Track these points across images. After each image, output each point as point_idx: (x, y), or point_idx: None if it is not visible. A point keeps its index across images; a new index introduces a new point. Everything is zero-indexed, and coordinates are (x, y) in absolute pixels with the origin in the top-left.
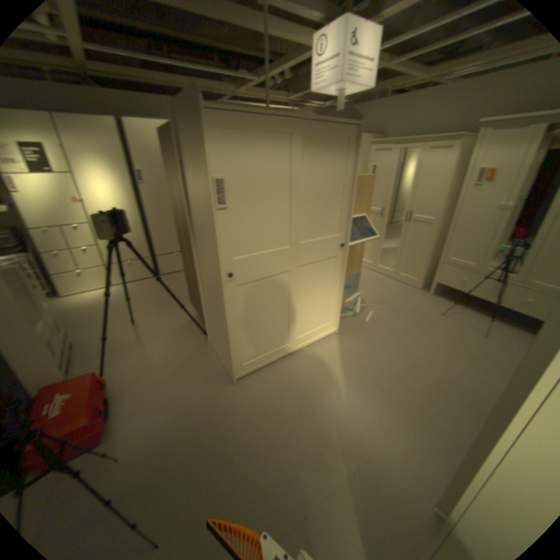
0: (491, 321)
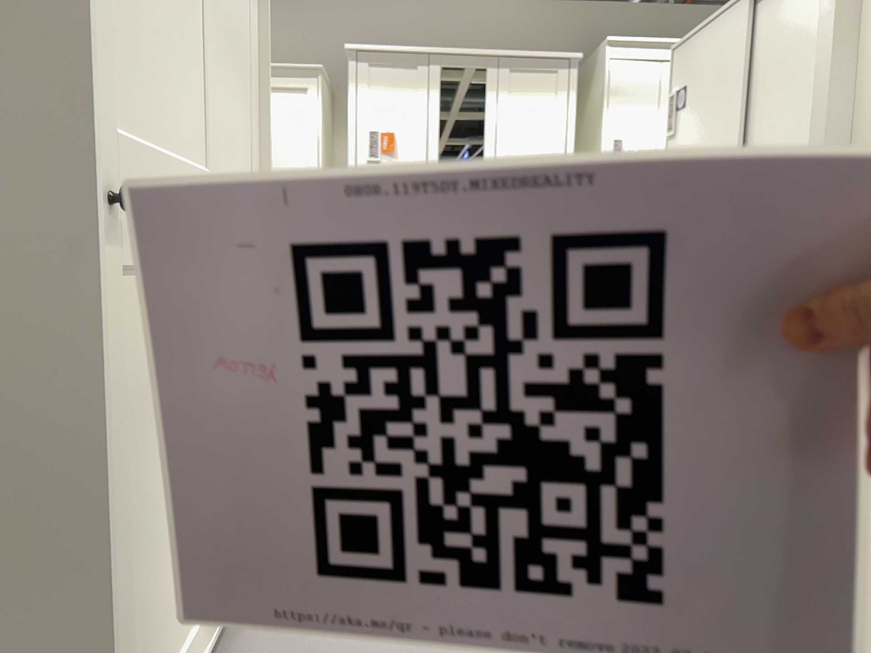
0: None
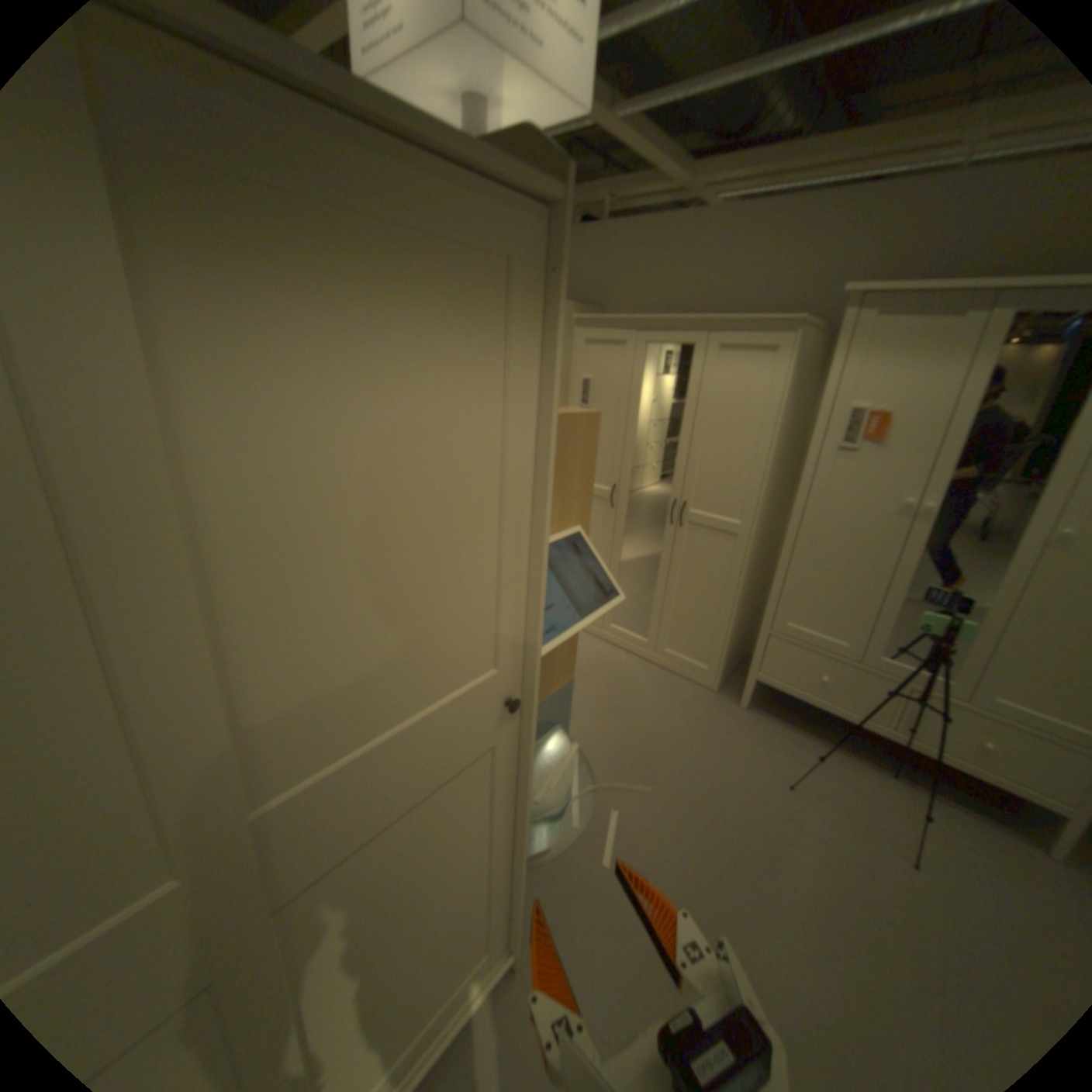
0: (895, 787)
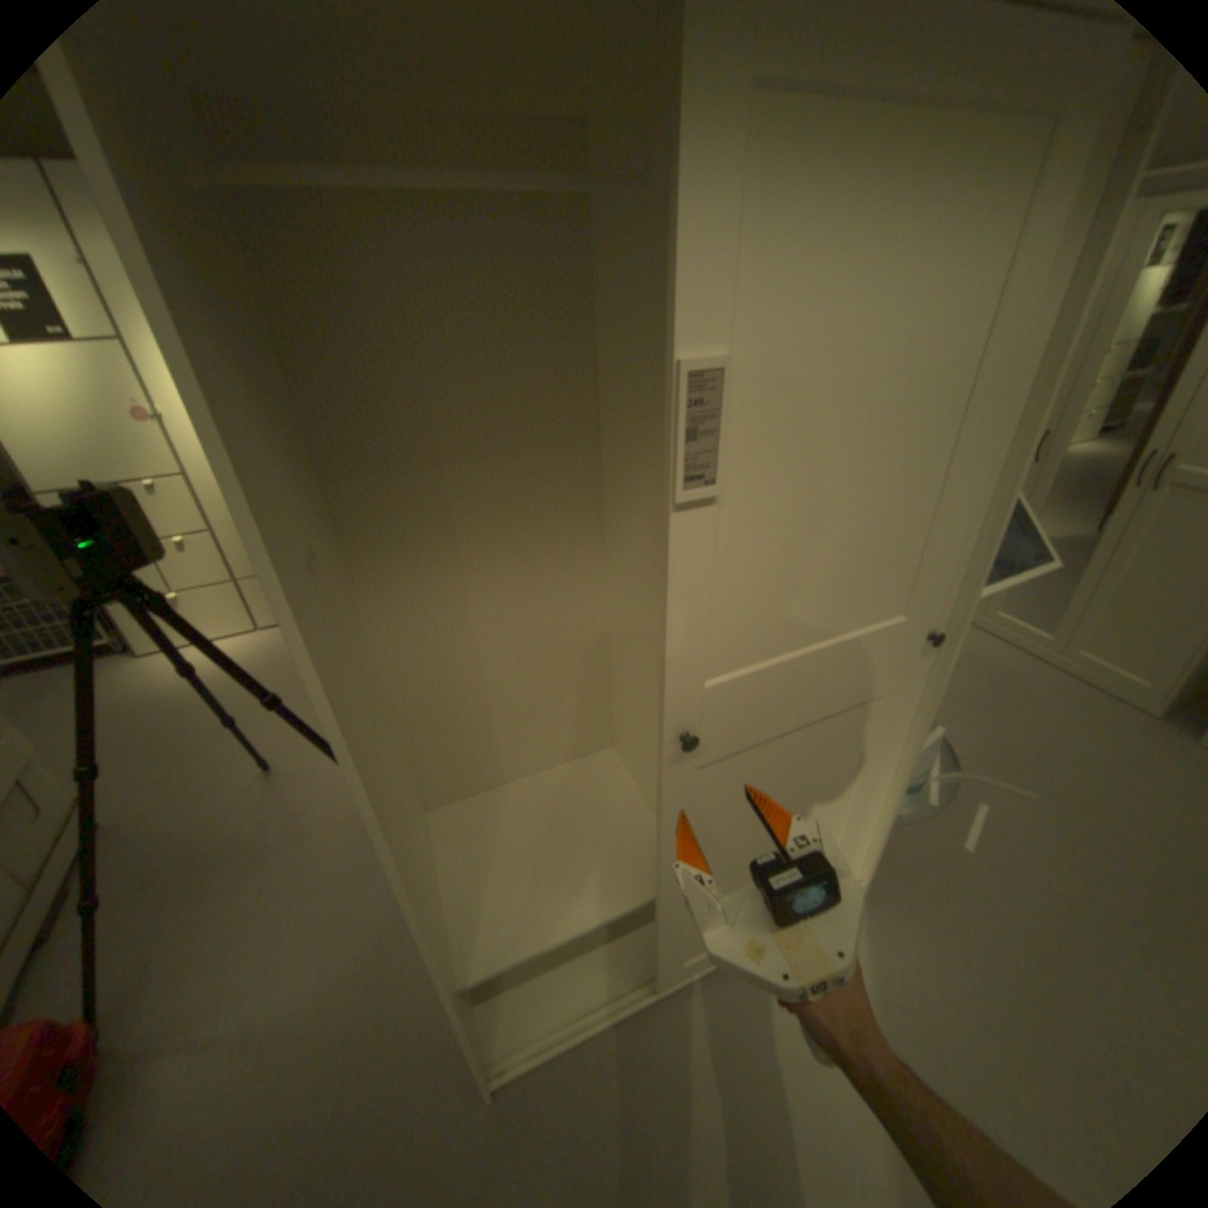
0: None
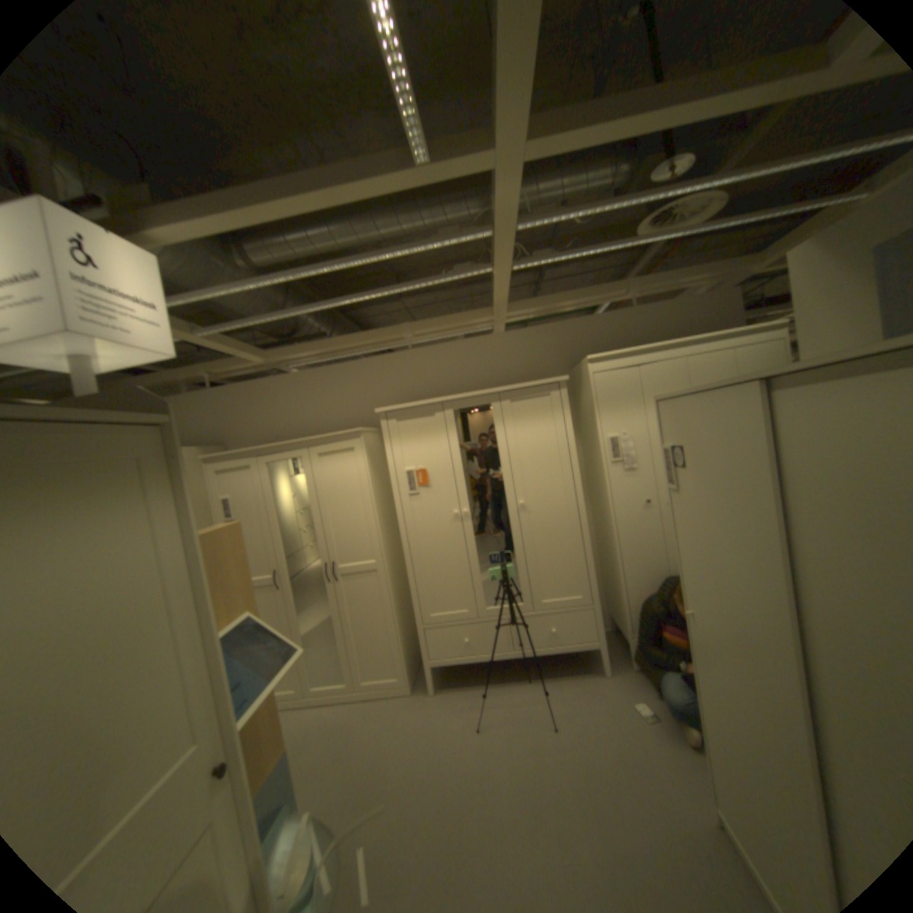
0: (531, 689)
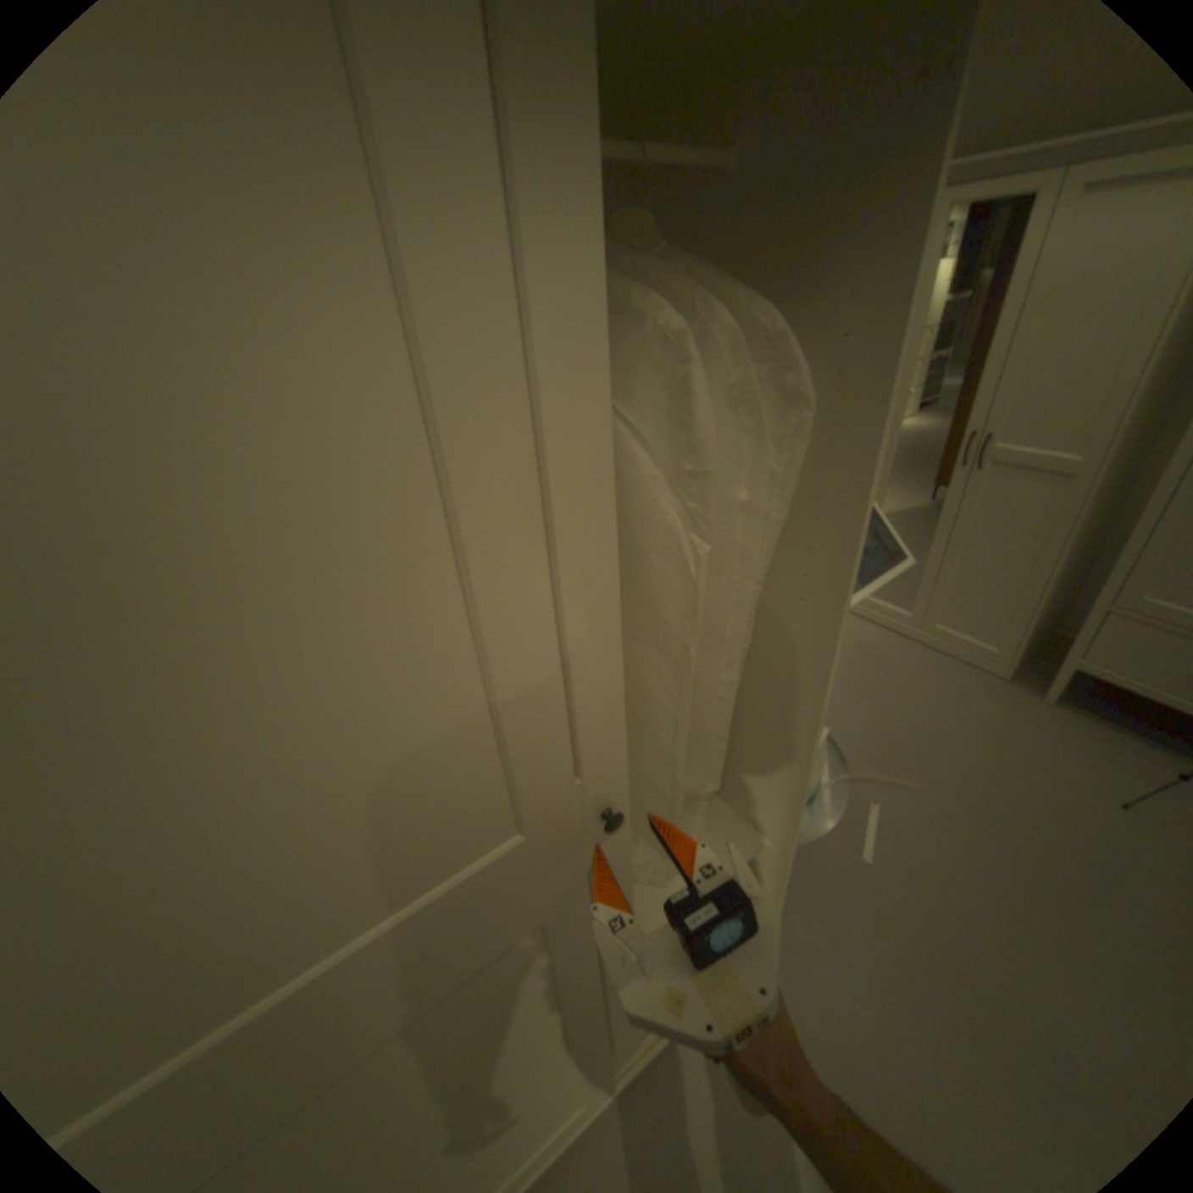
0: None
